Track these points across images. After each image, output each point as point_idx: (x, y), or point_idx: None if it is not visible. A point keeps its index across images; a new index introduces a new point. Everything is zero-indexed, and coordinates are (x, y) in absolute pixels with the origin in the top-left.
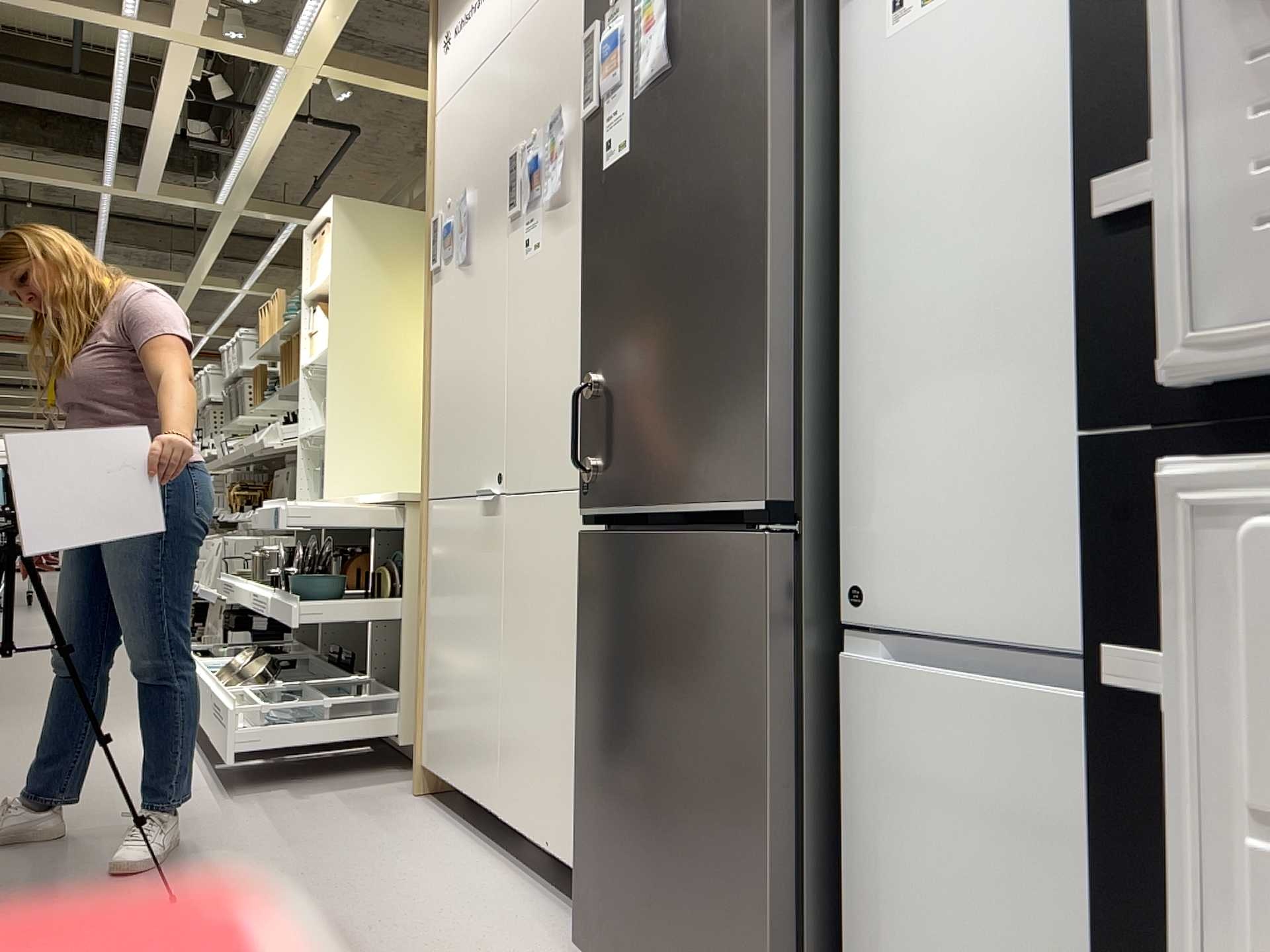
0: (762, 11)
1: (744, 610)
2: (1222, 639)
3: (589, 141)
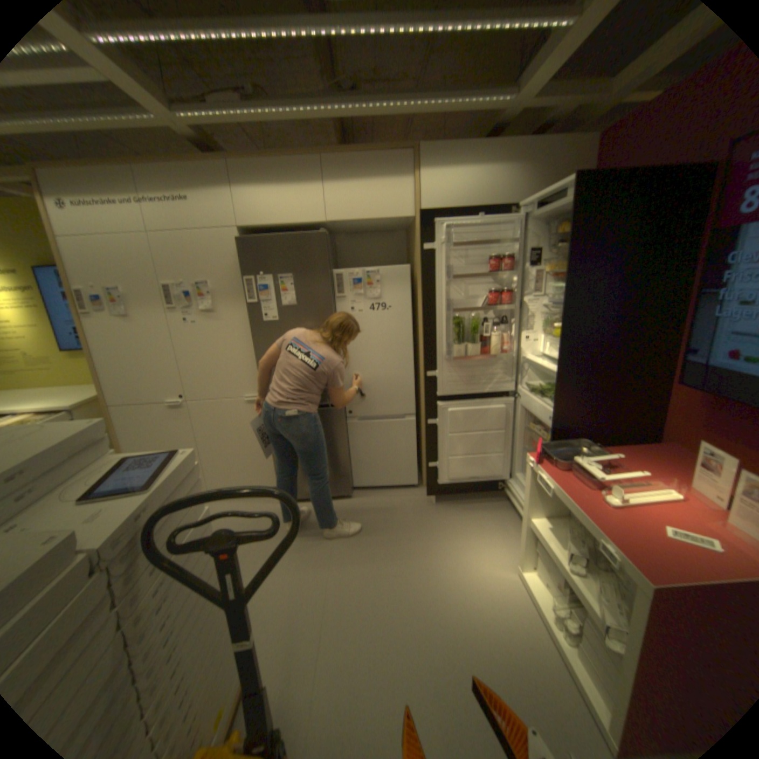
0: (330, 305)
1: (336, 420)
2: (439, 417)
3: (252, 310)
